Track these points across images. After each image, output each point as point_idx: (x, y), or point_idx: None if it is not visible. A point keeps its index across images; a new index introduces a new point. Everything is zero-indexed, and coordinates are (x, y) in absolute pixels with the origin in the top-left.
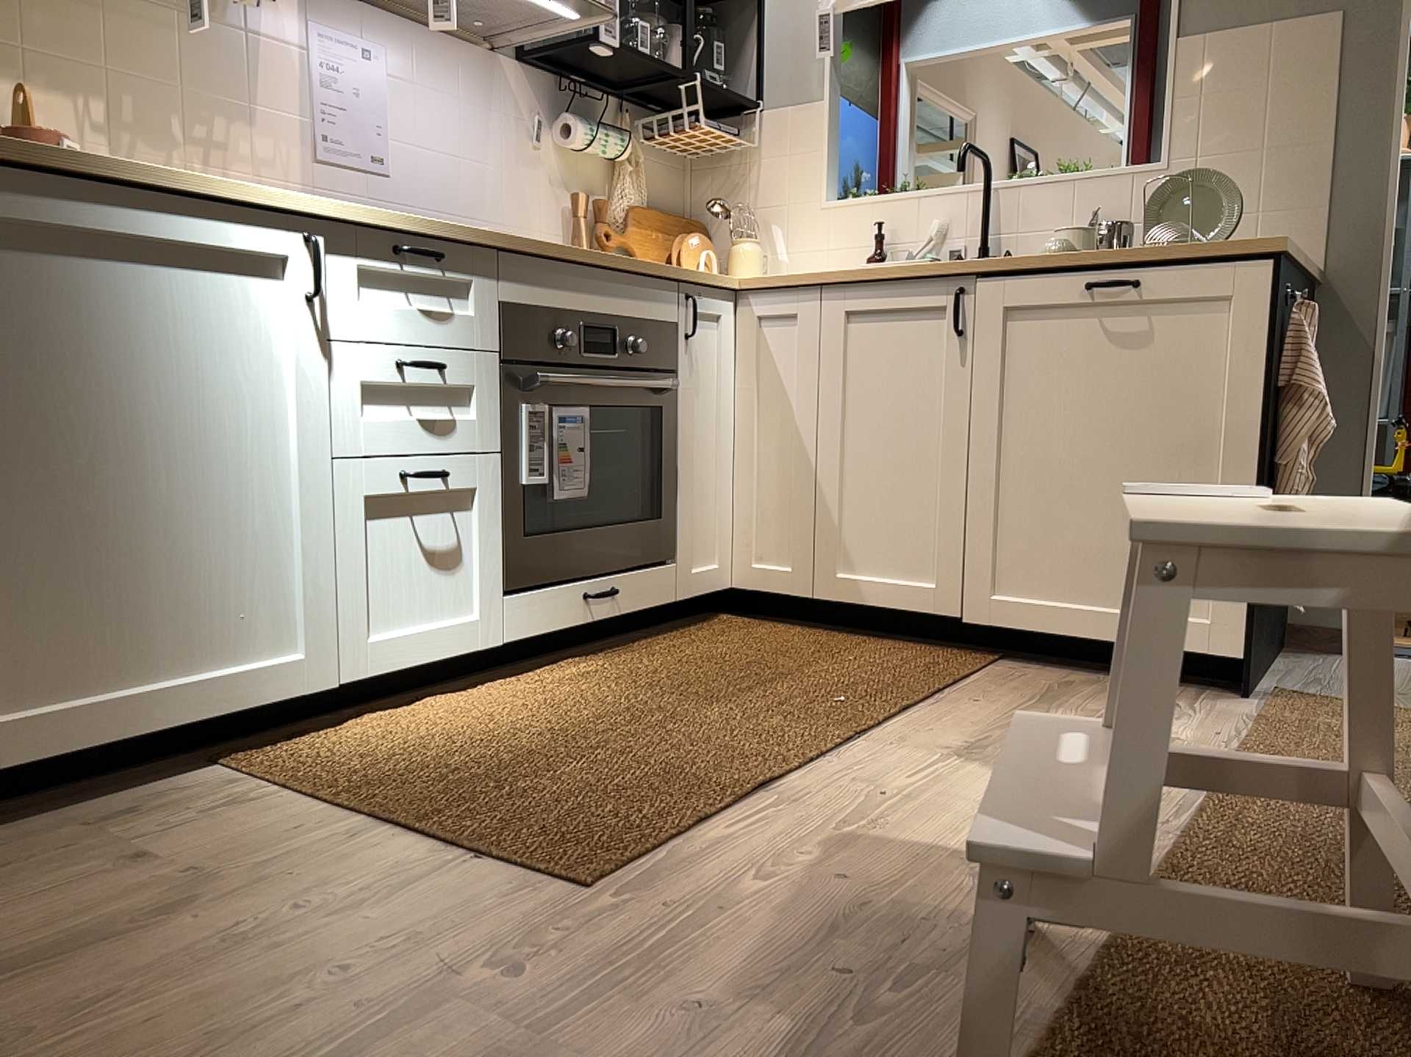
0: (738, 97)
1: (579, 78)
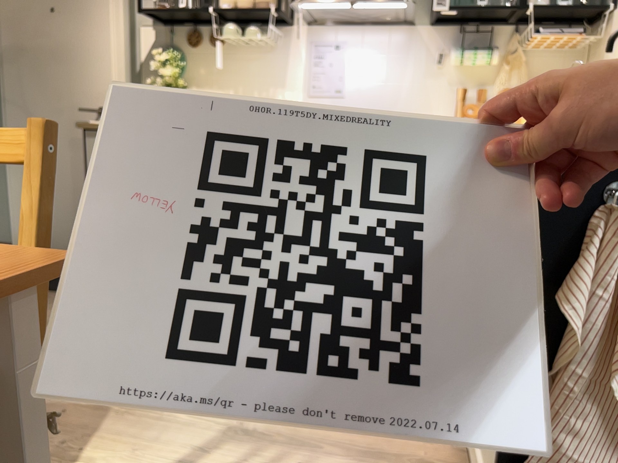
0: (582, 7)
1: (475, 22)
